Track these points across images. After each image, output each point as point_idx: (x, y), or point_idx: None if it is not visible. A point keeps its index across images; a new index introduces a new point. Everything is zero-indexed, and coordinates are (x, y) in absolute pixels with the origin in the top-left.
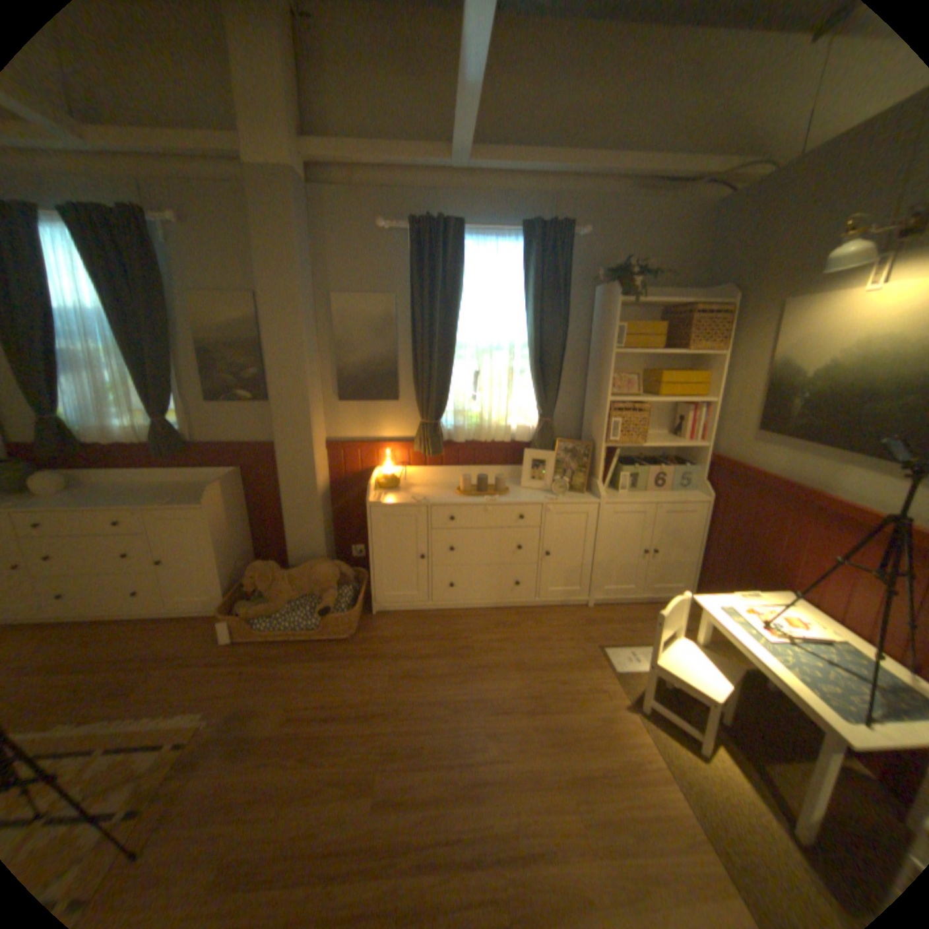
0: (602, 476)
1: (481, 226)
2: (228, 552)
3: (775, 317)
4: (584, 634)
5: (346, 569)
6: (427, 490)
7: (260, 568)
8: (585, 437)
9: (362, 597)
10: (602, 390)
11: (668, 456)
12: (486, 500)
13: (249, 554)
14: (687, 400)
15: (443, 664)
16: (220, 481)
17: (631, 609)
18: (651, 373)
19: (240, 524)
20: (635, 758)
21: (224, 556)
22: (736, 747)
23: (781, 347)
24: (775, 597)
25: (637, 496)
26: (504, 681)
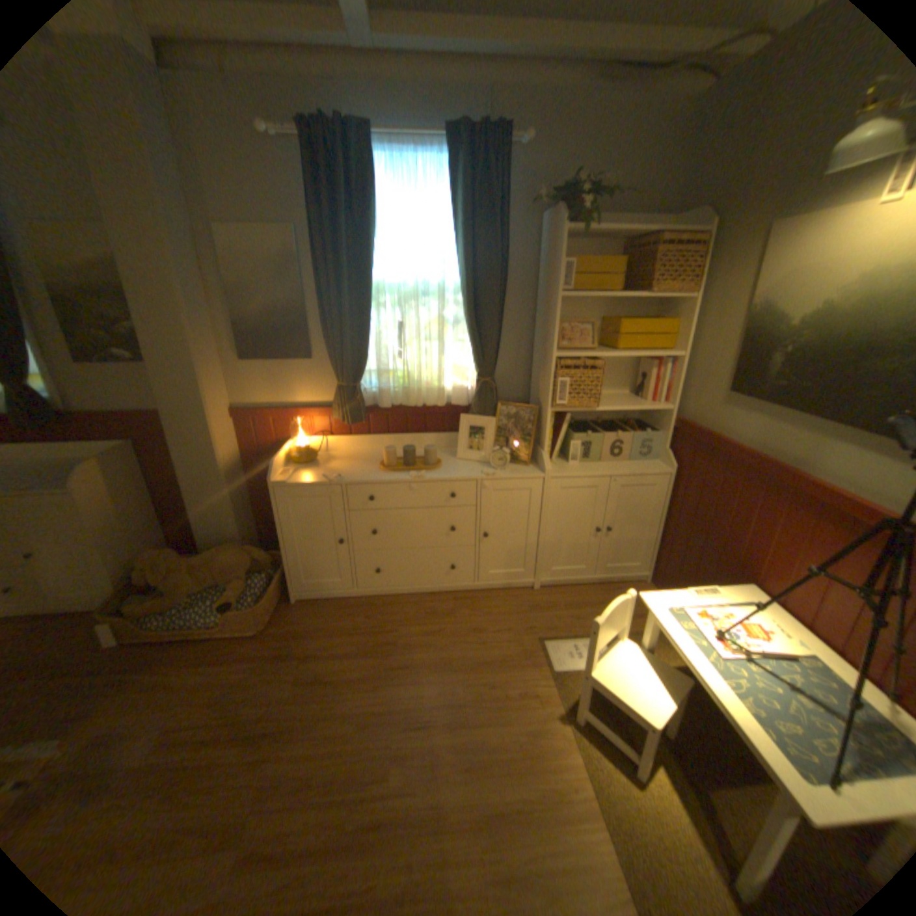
0: (549, 446)
1: (395, 130)
2: (119, 539)
3: (759, 247)
4: (525, 623)
5: (258, 555)
6: (347, 465)
7: (151, 559)
8: (533, 400)
9: (278, 585)
10: (549, 344)
11: (630, 420)
12: (411, 477)
13: (155, 537)
14: (650, 354)
15: (358, 666)
16: (97, 459)
17: (581, 591)
18: (609, 322)
19: (137, 505)
20: (559, 787)
21: (113, 544)
22: (679, 769)
23: (763, 287)
24: (736, 593)
25: (589, 468)
26: (424, 687)
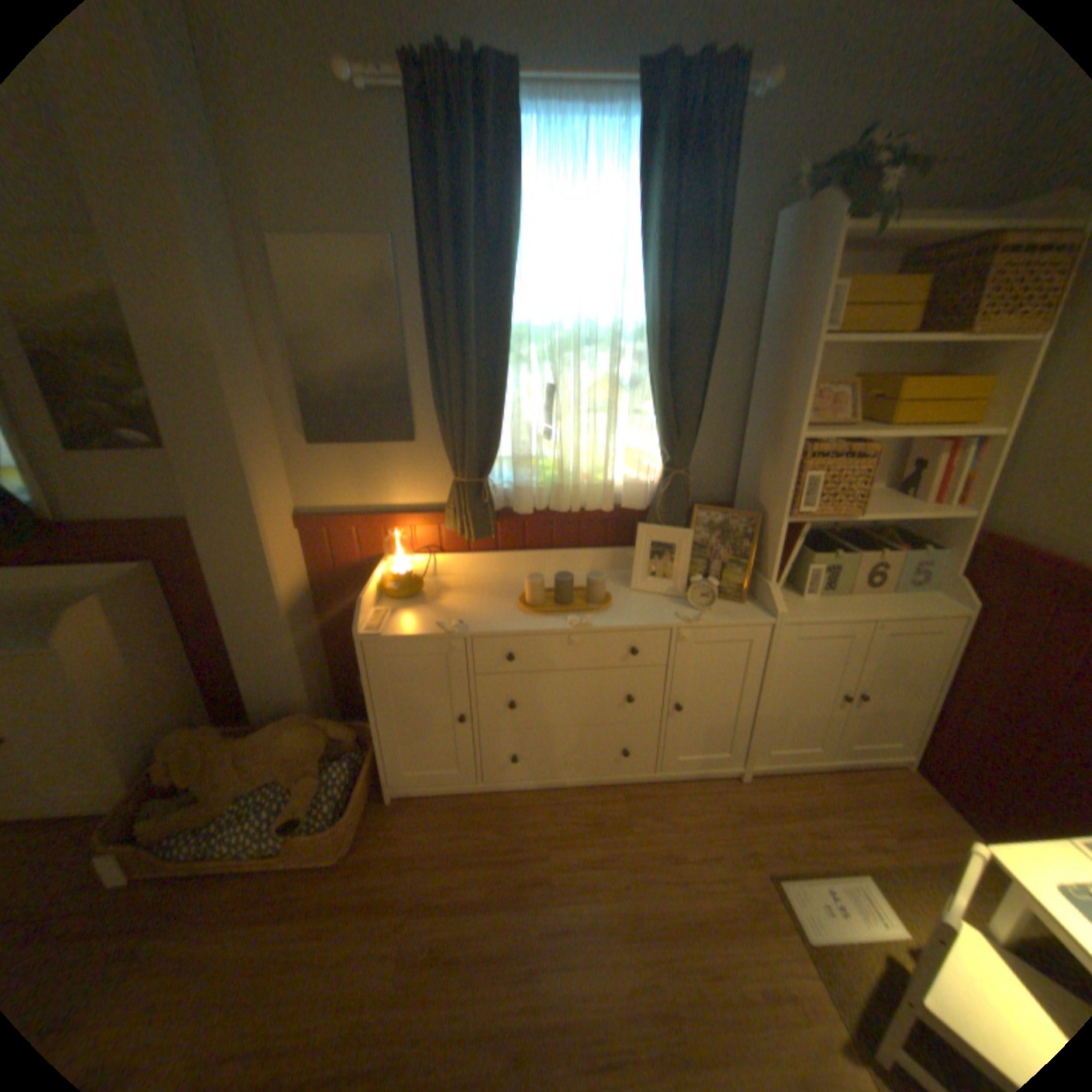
0: (780, 574)
1: (556, 75)
2: (134, 710)
3: None
4: (743, 845)
5: (337, 733)
6: (469, 600)
7: (179, 745)
8: (746, 500)
9: (367, 776)
10: (791, 417)
11: (885, 527)
12: (571, 624)
13: (189, 697)
14: (953, 433)
15: (496, 926)
16: (98, 595)
17: (814, 785)
18: (876, 381)
19: (162, 655)
20: None
21: (124, 720)
22: None
23: None
24: None
25: (840, 606)
26: (607, 973)
